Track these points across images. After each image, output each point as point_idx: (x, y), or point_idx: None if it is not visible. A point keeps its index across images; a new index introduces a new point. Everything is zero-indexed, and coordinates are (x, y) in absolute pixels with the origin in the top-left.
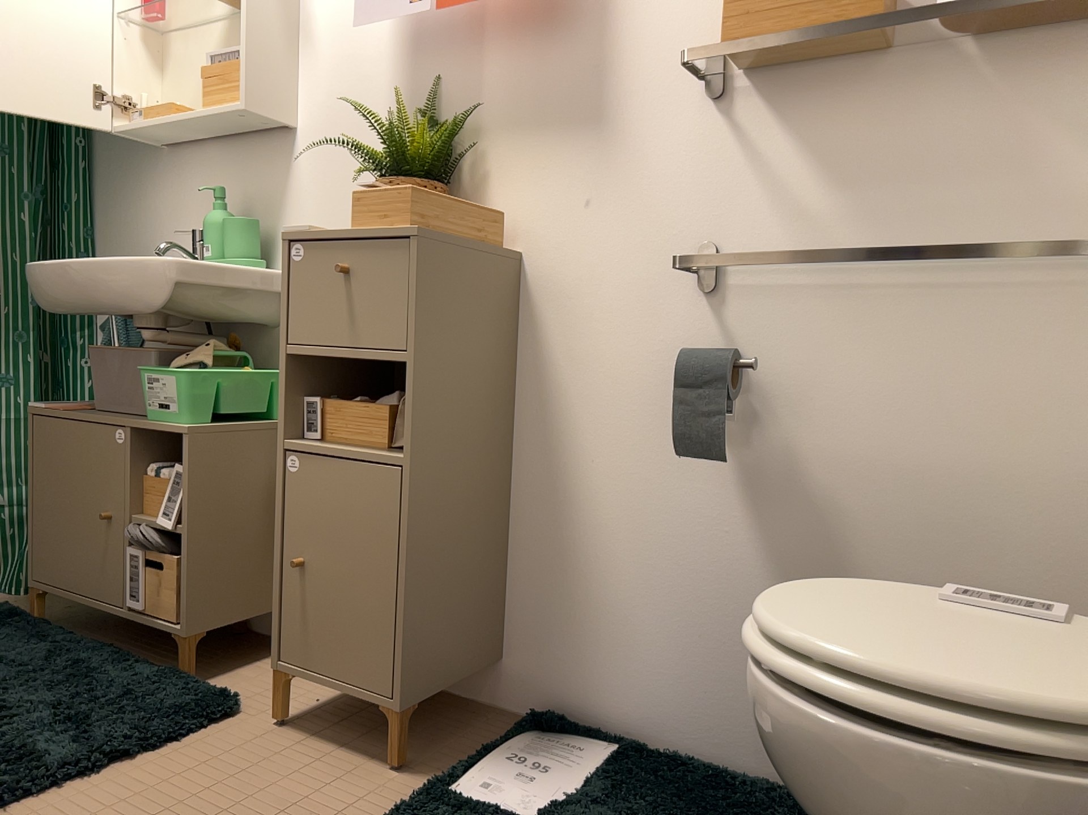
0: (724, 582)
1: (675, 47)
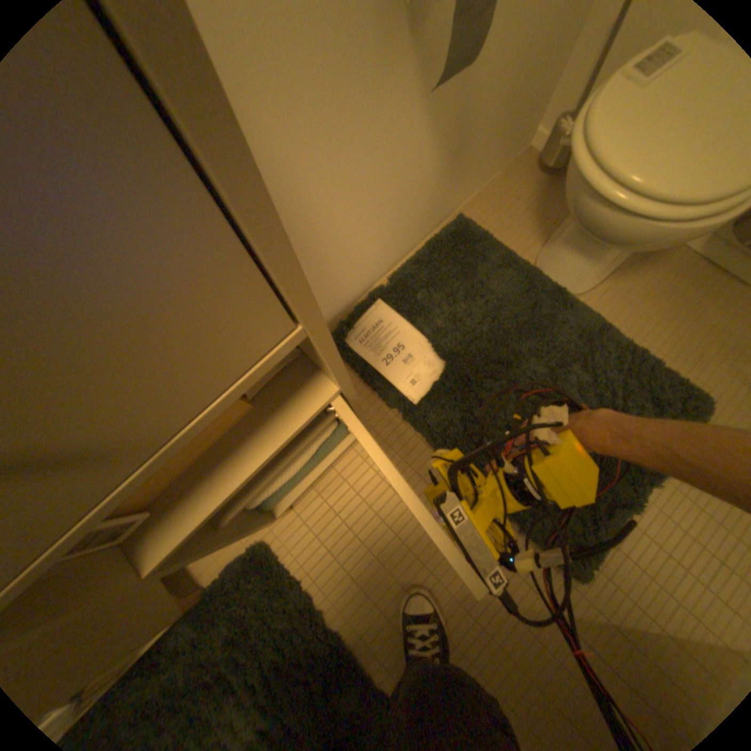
0: (407, 171)
1: None
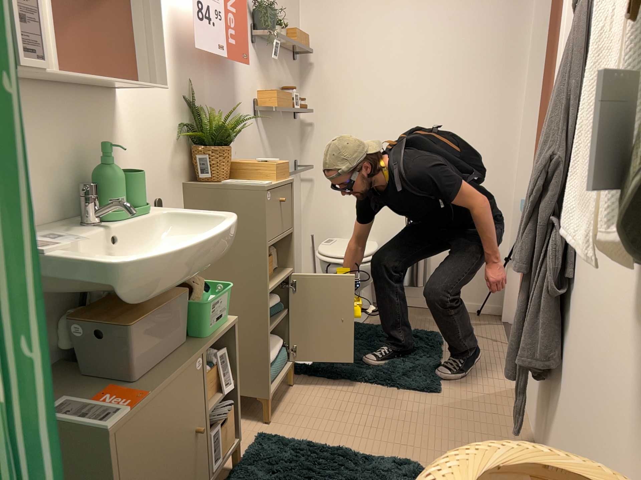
0: None
1: (249, 94)
